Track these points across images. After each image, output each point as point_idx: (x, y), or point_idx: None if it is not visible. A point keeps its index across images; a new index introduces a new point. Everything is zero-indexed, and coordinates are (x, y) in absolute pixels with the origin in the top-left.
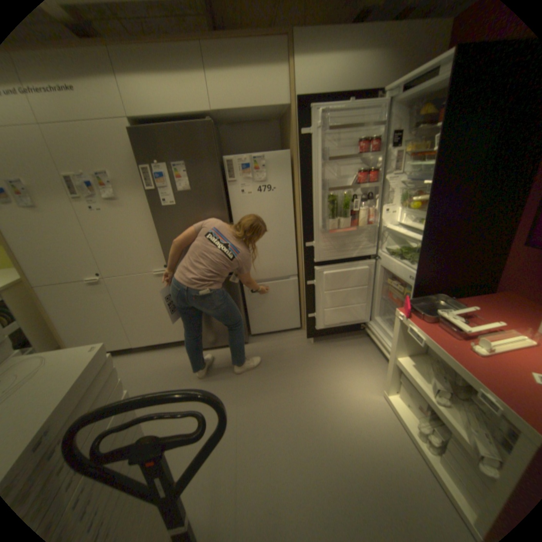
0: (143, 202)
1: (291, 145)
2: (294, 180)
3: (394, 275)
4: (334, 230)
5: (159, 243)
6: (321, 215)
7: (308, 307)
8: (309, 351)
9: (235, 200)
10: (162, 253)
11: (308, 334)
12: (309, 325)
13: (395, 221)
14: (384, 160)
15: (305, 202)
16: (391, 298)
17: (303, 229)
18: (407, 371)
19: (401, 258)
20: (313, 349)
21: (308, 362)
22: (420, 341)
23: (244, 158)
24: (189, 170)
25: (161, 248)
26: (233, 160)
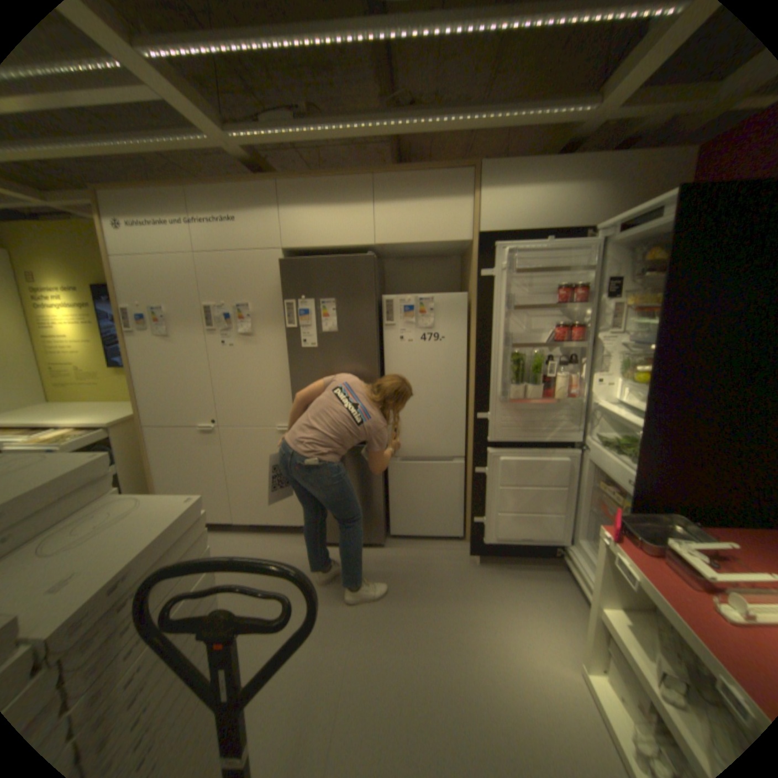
0: (282, 341)
1: (470, 287)
2: (470, 330)
3: (612, 479)
4: (519, 400)
5: (290, 391)
6: (500, 378)
7: (475, 507)
8: (471, 576)
9: (391, 349)
10: (291, 405)
11: (473, 550)
12: (474, 534)
13: (614, 397)
14: (598, 313)
15: (481, 359)
16: (606, 514)
17: (477, 394)
18: (616, 632)
19: (619, 452)
20: (478, 574)
21: (466, 593)
22: (633, 582)
23: (408, 299)
24: (340, 309)
25: (292, 398)
26: (395, 300)
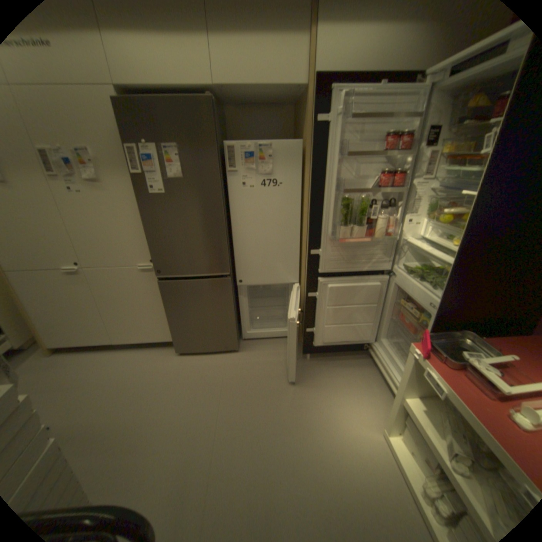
0: (130, 187)
1: (305, 134)
2: (304, 176)
3: (409, 295)
4: (346, 239)
5: (145, 235)
6: (331, 220)
7: (307, 321)
8: (304, 369)
9: (235, 194)
10: (148, 247)
11: (305, 349)
12: (306, 340)
13: (418, 233)
14: (413, 161)
15: (315, 203)
16: (402, 321)
17: (310, 233)
18: (416, 419)
19: (421, 278)
20: (308, 366)
21: (301, 382)
22: (440, 392)
23: (249, 145)
24: (183, 154)
25: (148, 241)
26: (236, 146)
